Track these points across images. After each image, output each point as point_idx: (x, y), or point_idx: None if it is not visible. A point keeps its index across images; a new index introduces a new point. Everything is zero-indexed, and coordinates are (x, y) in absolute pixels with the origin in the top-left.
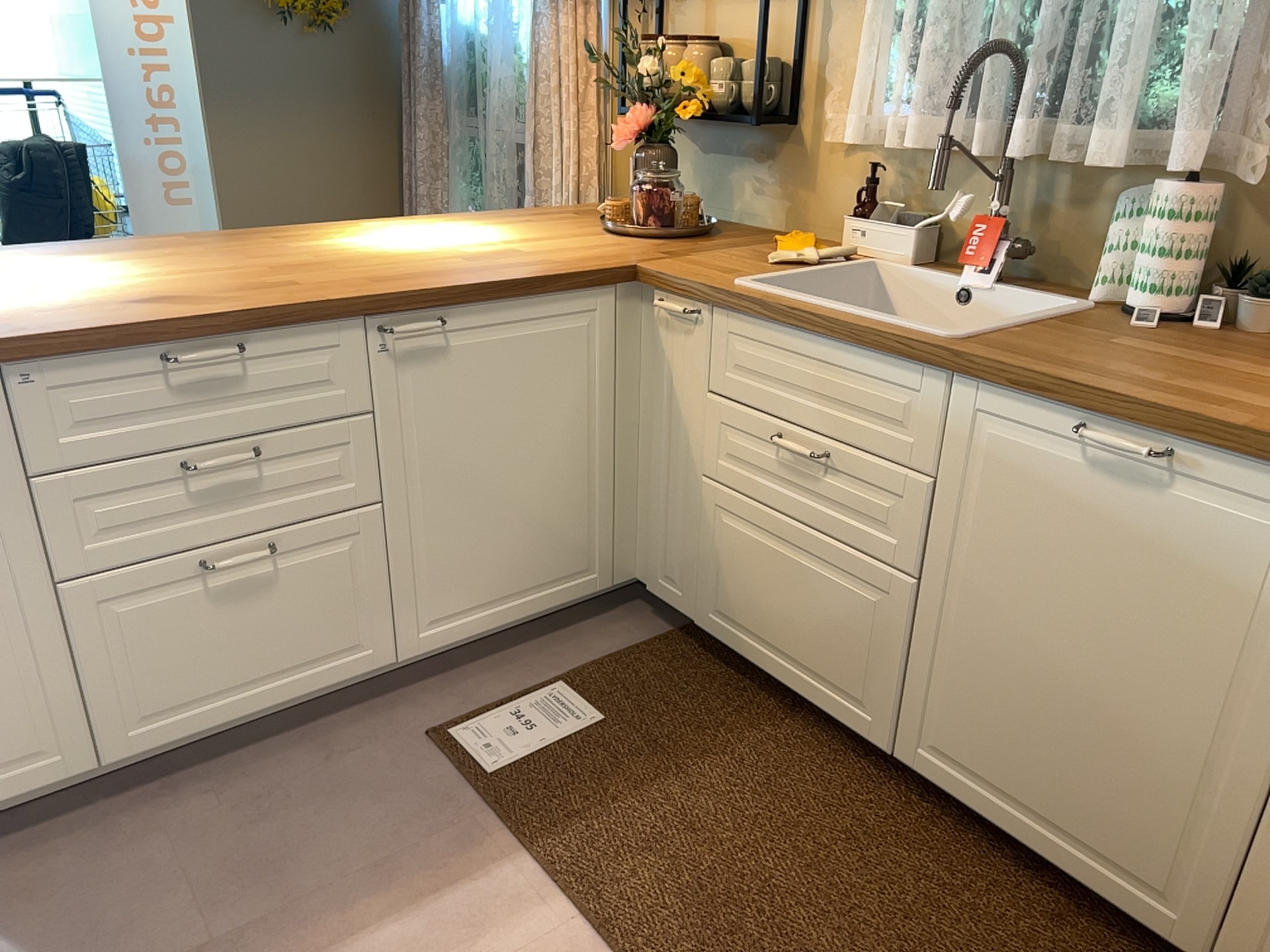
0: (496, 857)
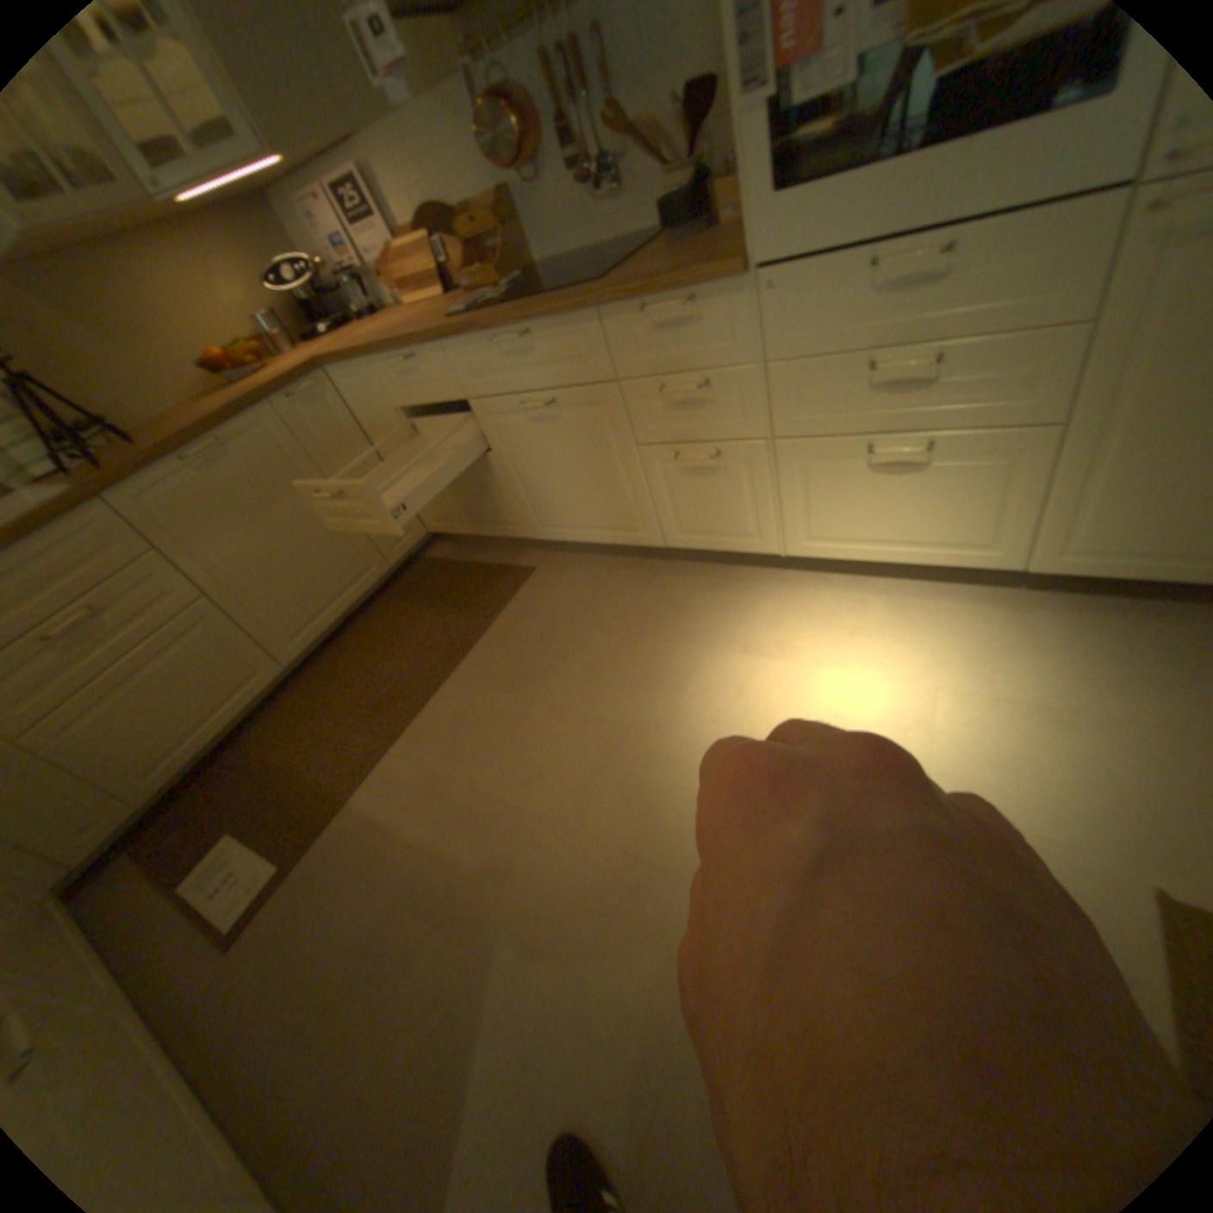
0: (348, 816)
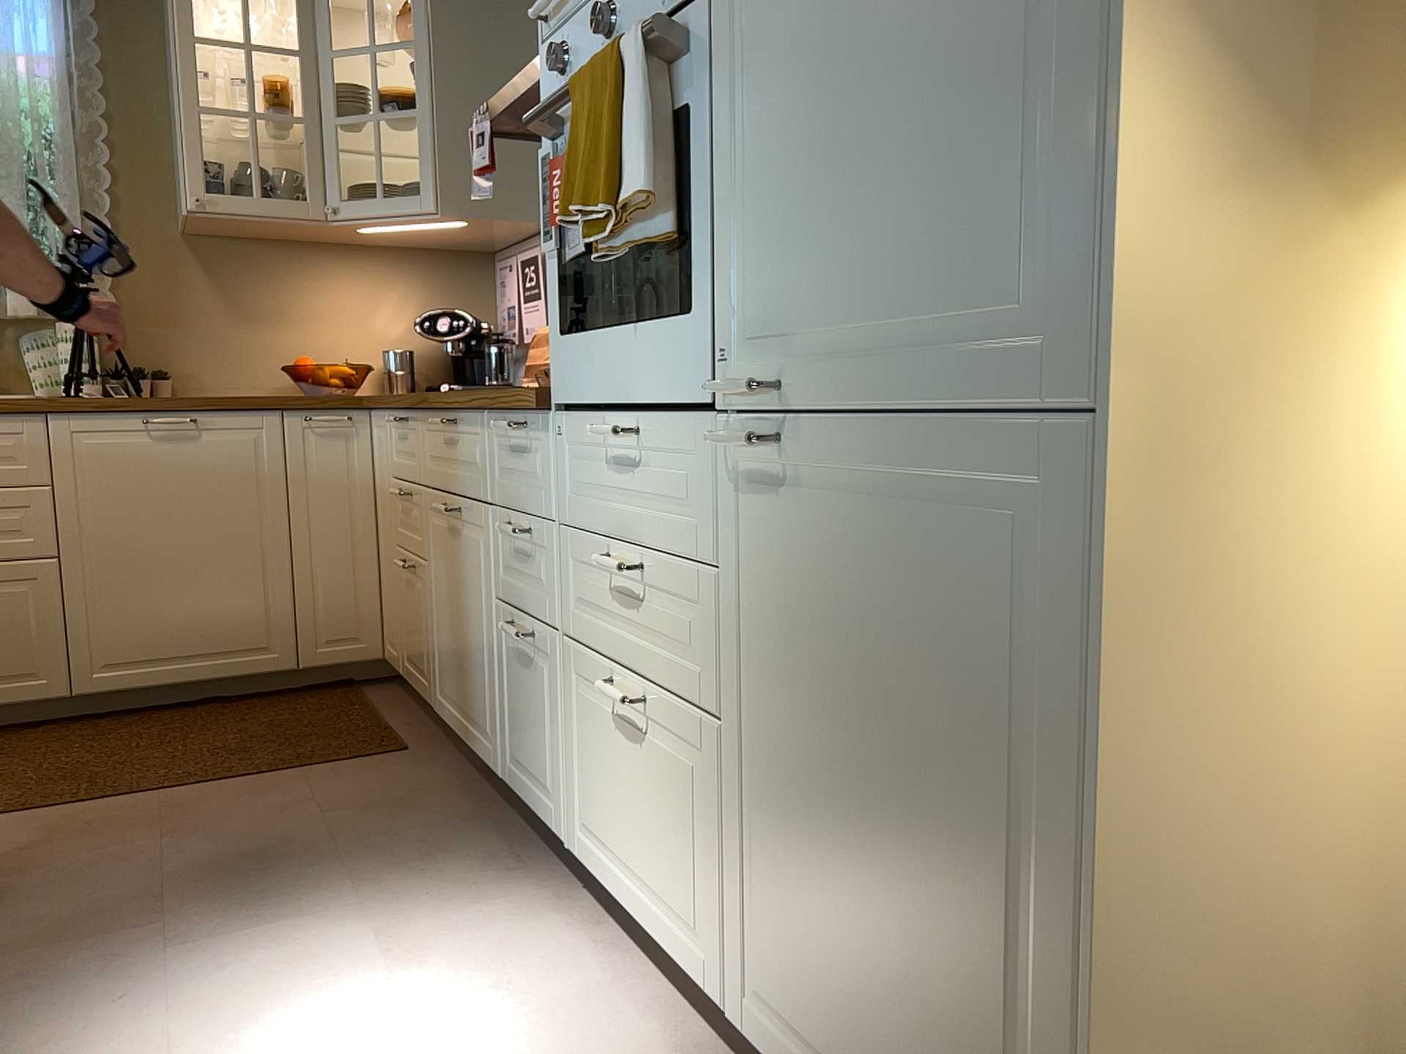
0: None
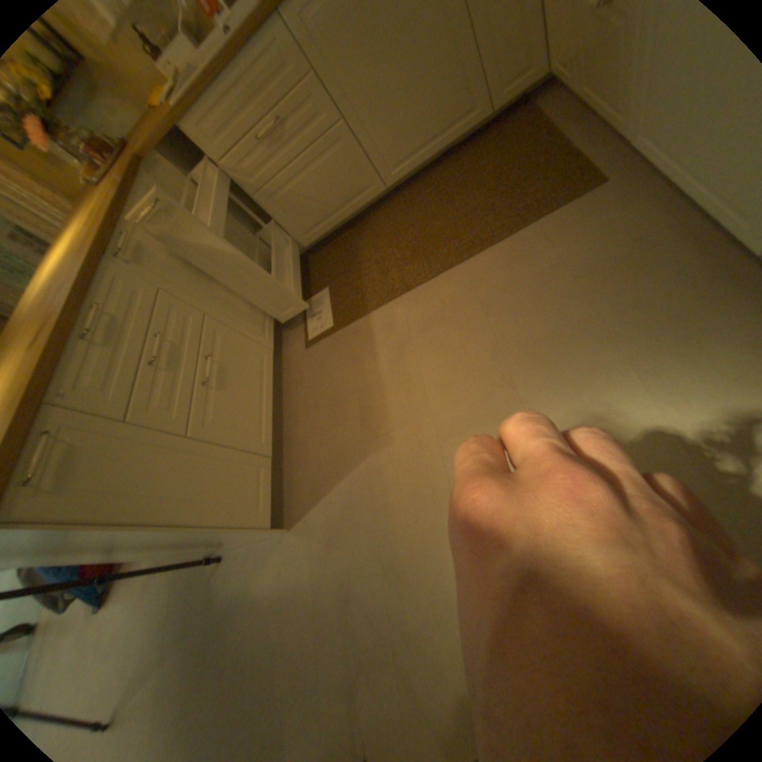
0: (368, 323)
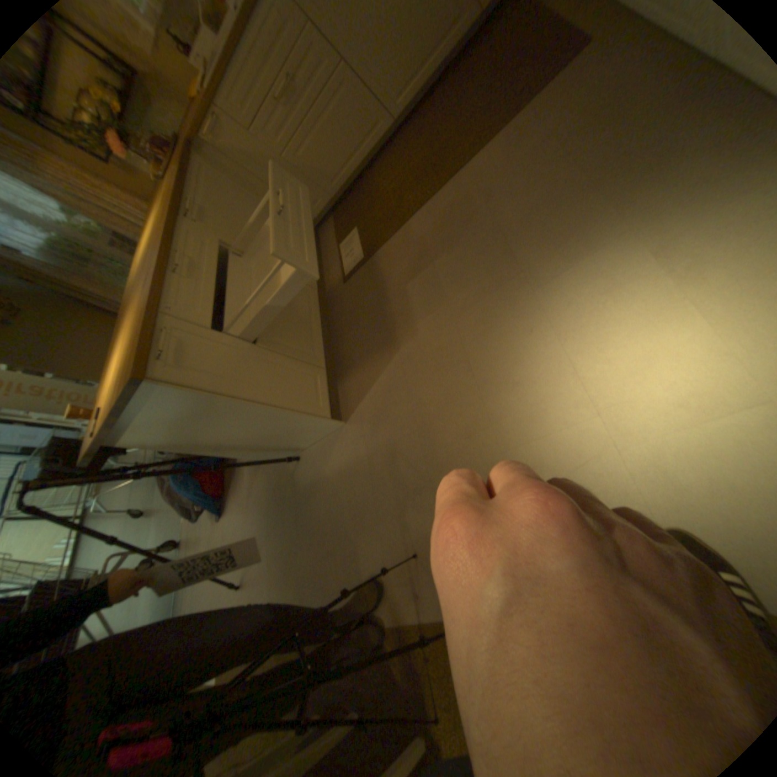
0: (391, 245)
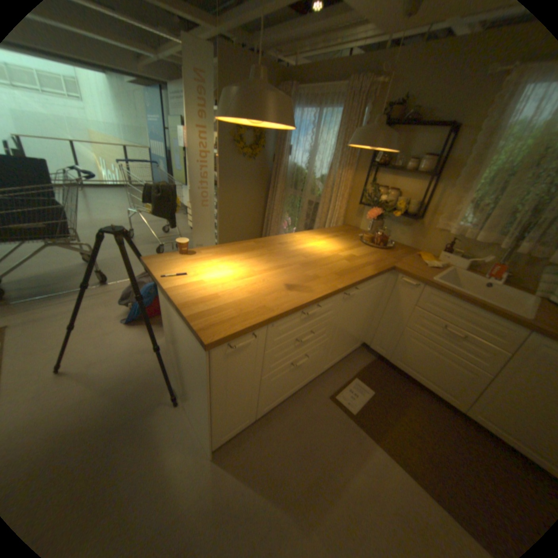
0: (372, 449)
